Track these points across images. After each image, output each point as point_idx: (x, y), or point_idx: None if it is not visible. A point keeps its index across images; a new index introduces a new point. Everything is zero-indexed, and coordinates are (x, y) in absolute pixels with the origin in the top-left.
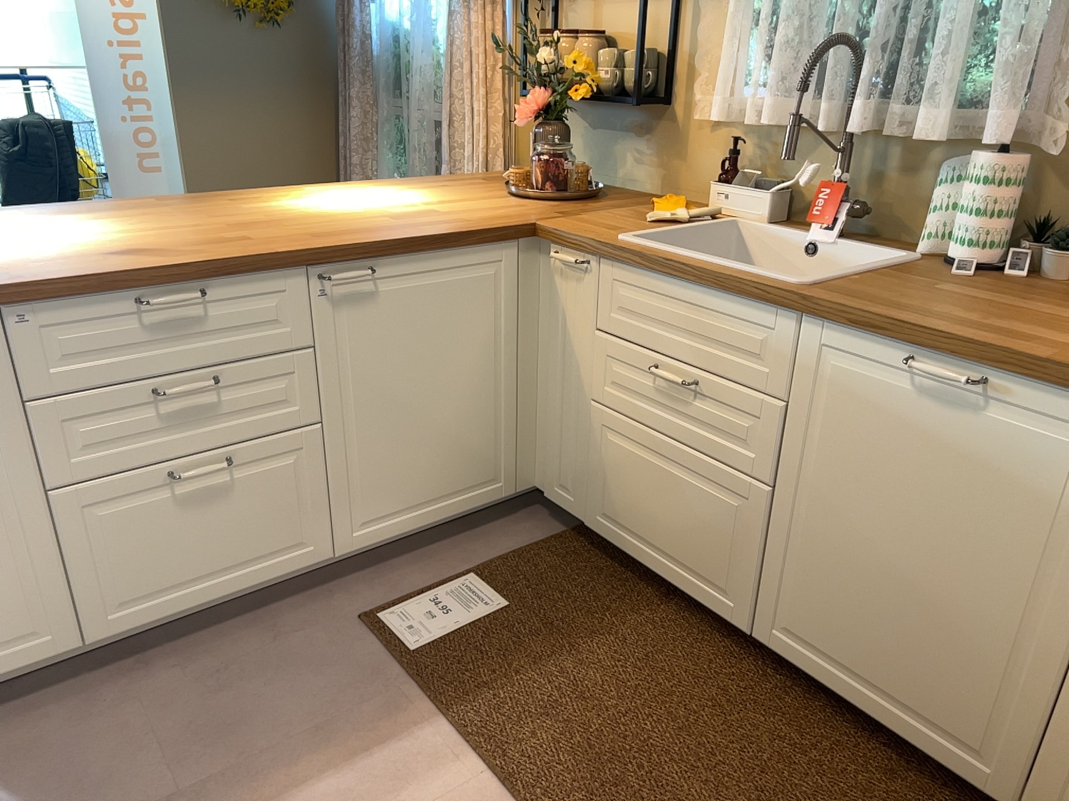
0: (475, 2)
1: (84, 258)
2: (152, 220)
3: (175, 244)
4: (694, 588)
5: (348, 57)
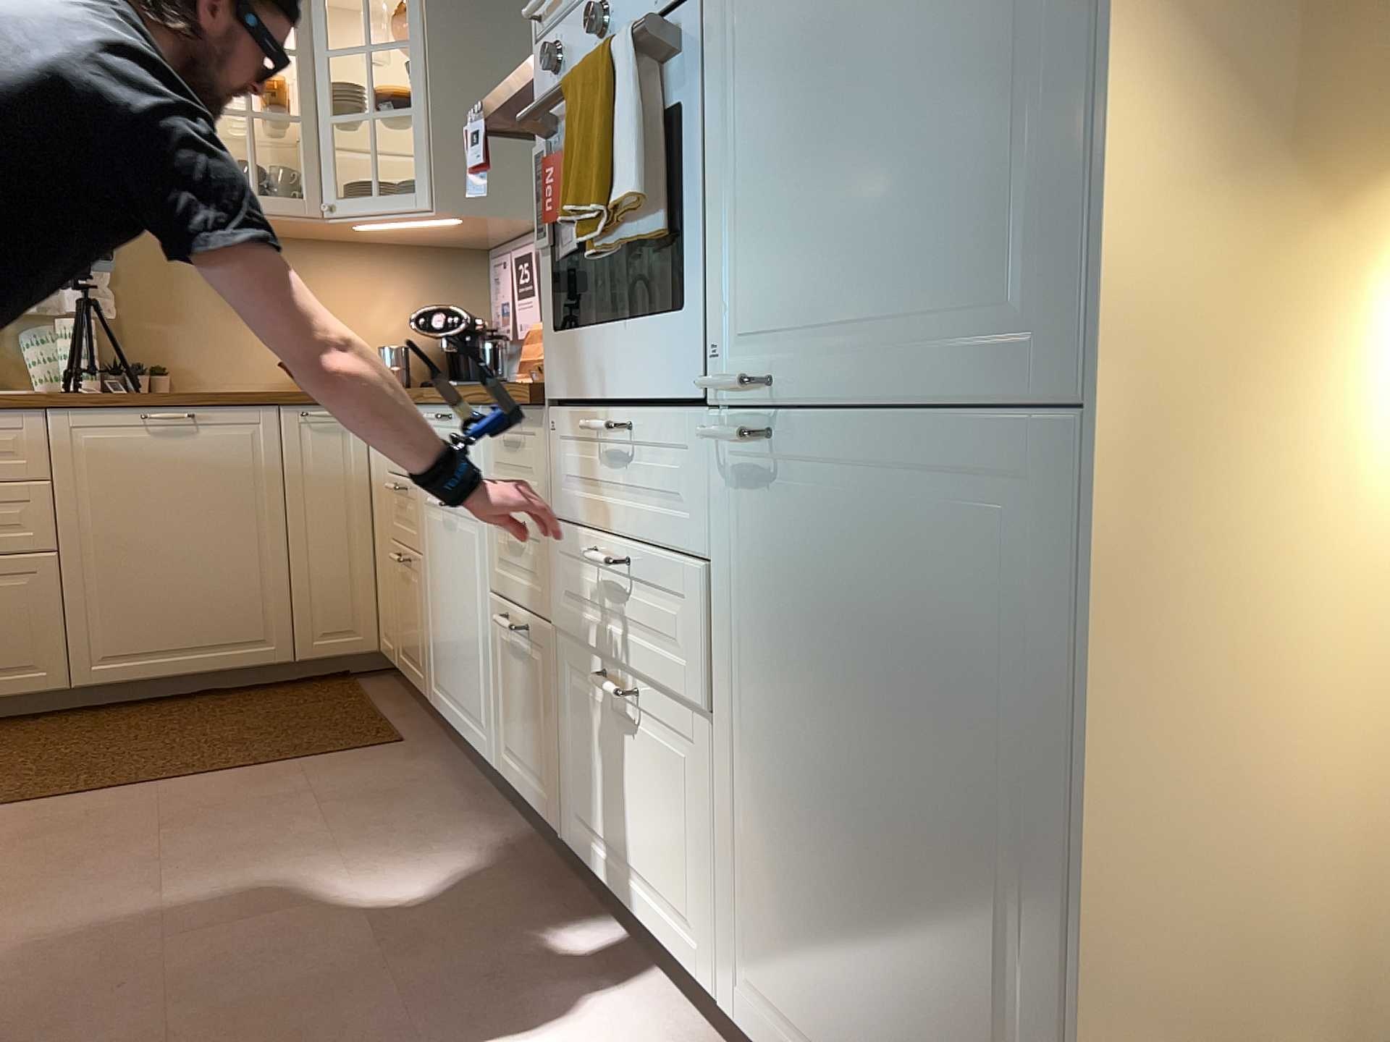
0: None
1: None
2: None
3: None
4: None
5: None
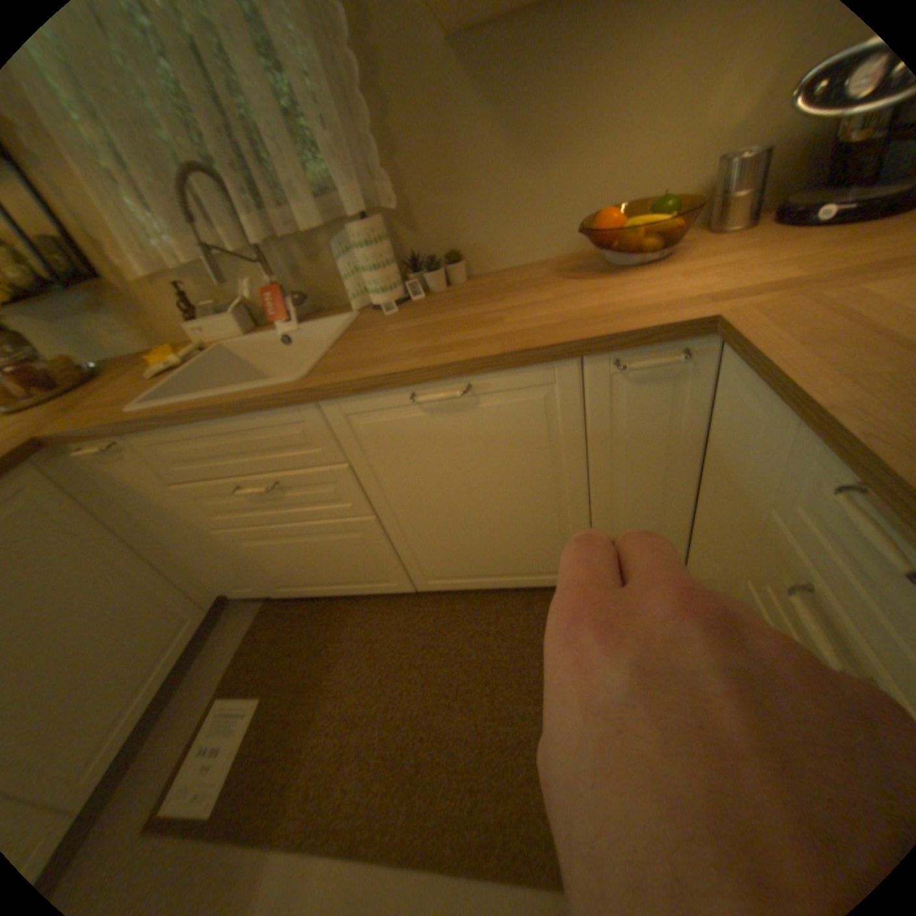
0: None
1: None
2: None
3: None
4: (369, 589)
5: None
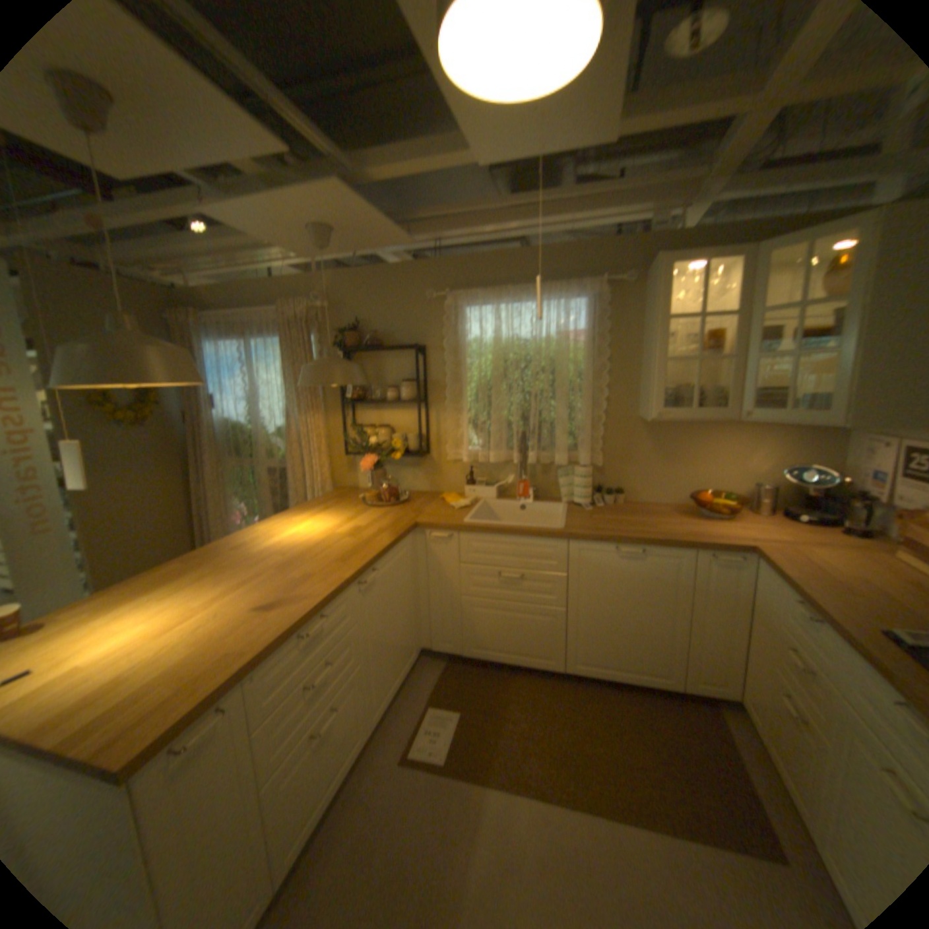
0: (307, 414)
1: (247, 625)
2: (217, 583)
3: (277, 595)
4: (533, 665)
5: (193, 439)
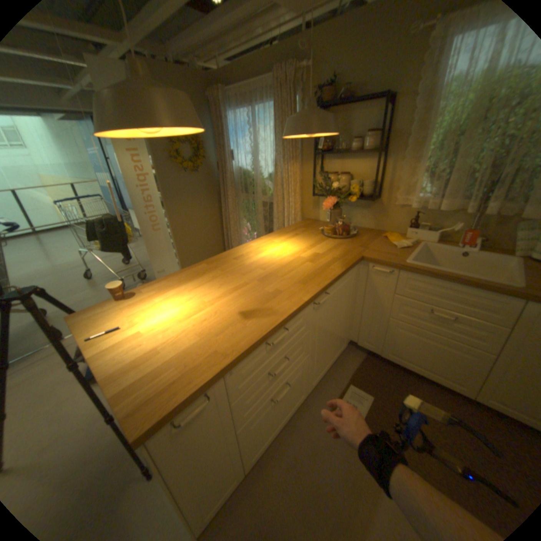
0: (289, 162)
1: (233, 326)
2: (223, 282)
3: (256, 302)
4: (444, 383)
5: (223, 180)
